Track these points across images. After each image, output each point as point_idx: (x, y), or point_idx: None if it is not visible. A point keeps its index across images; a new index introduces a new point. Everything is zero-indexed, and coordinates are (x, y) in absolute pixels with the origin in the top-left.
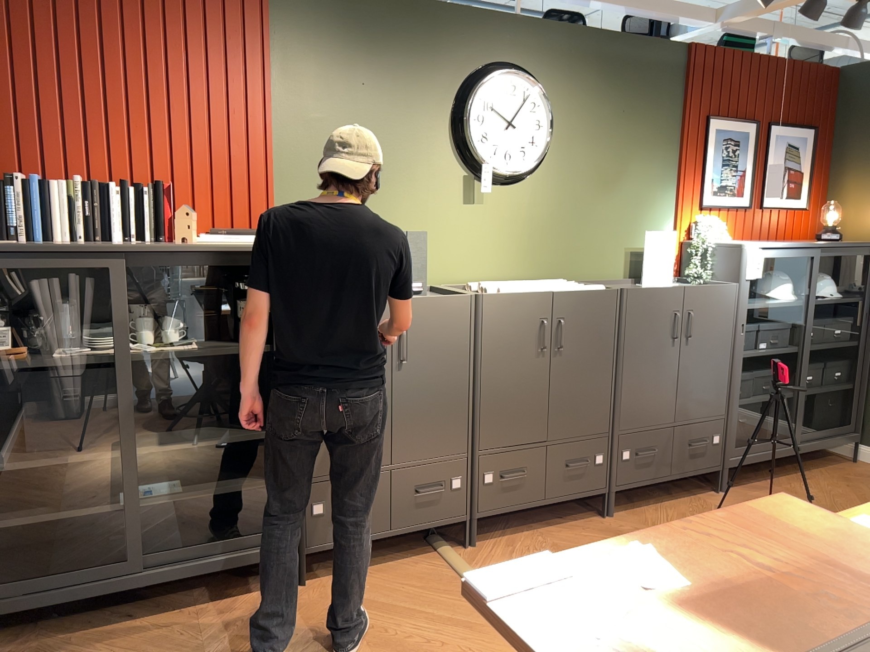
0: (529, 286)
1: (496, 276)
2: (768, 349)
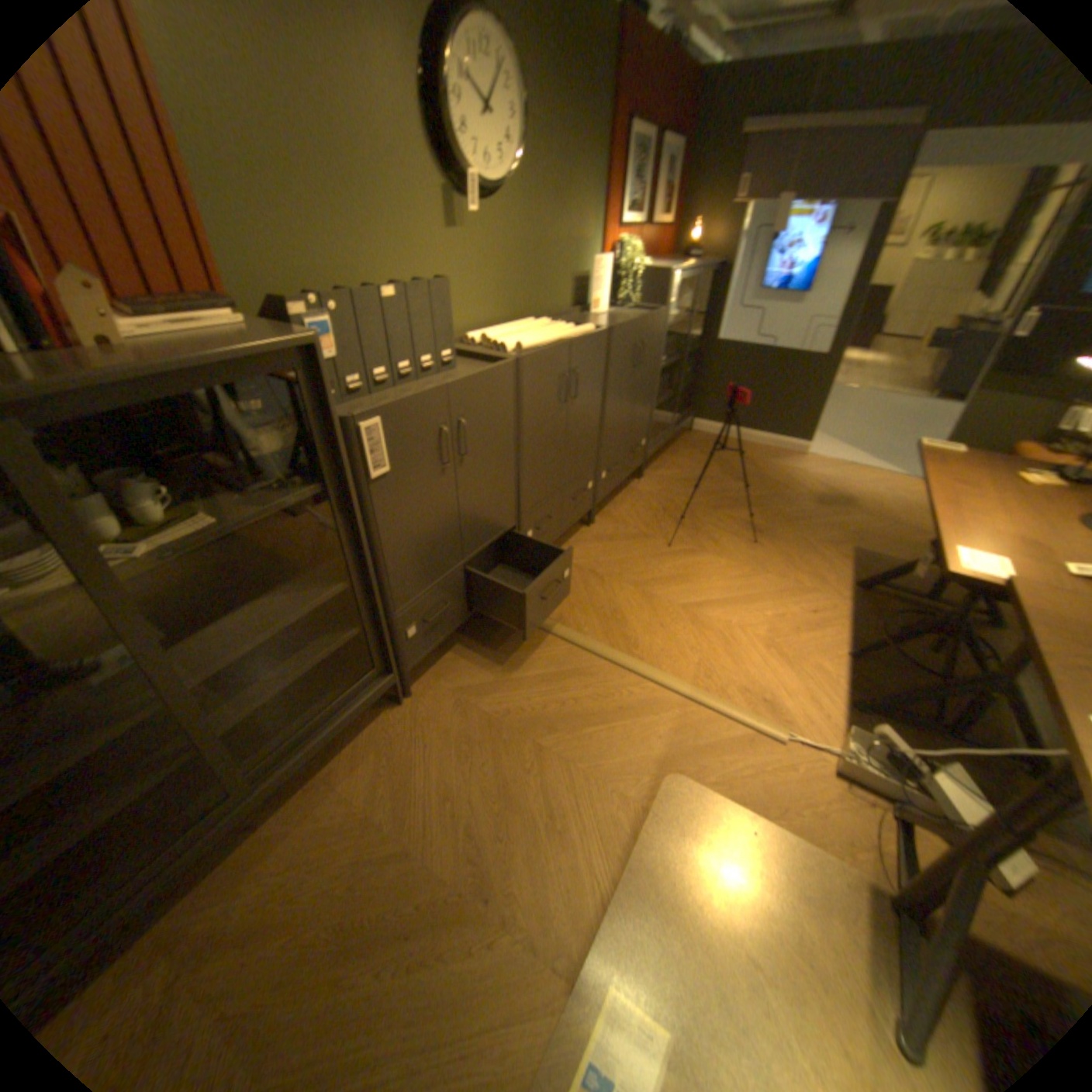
0: (537, 335)
1: (483, 320)
2: (667, 361)
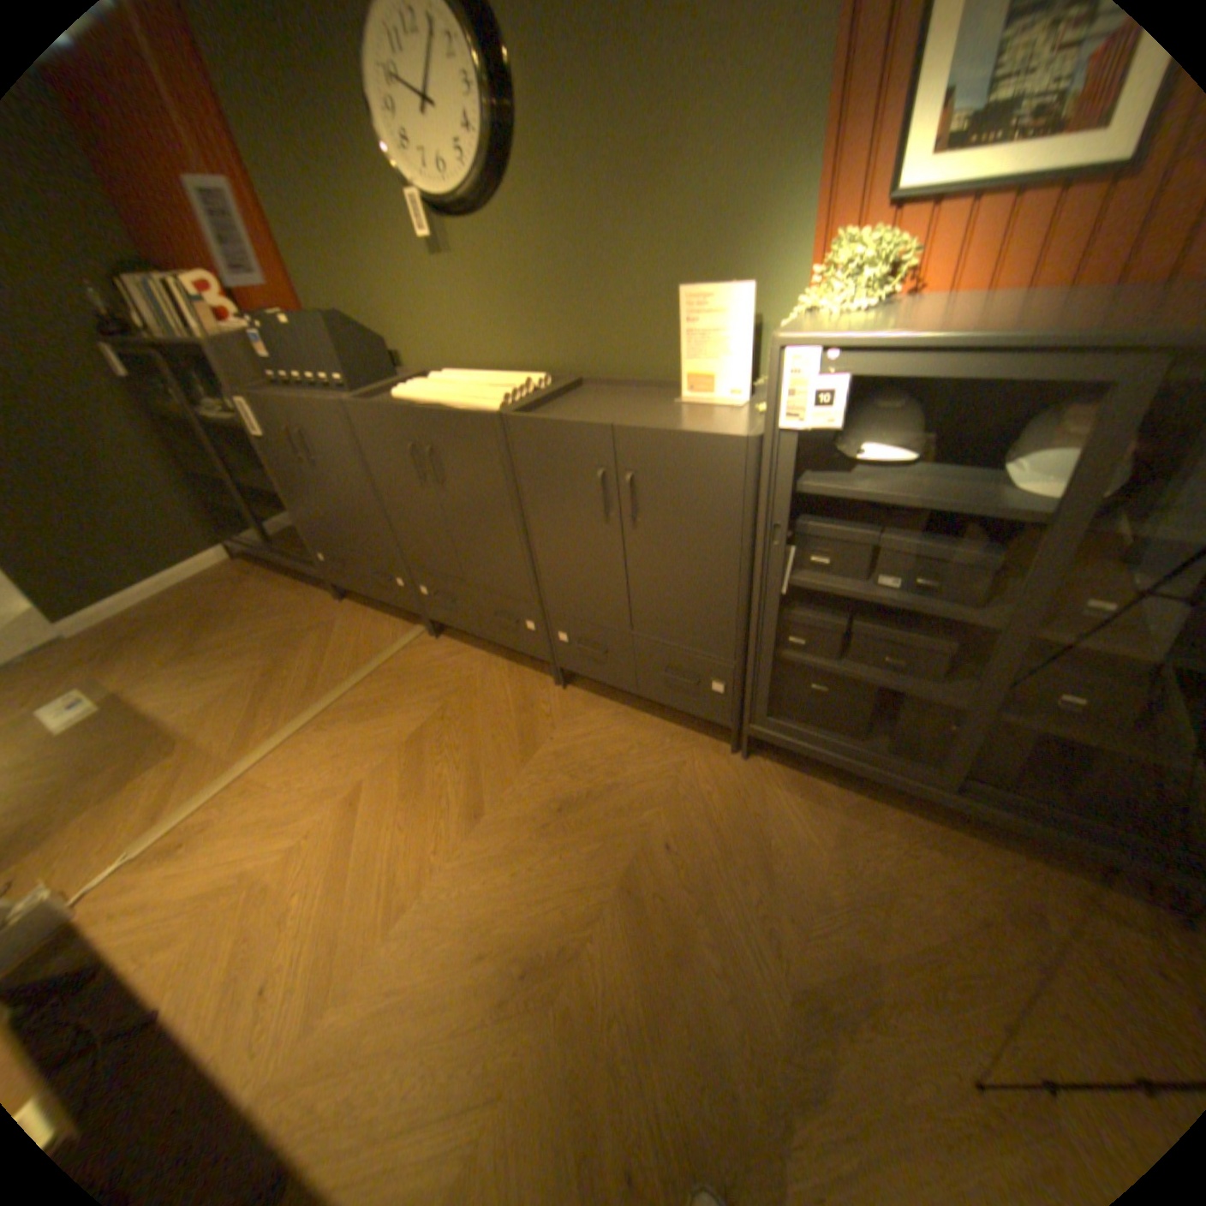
0: (437, 391)
1: (493, 362)
2: (904, 594)
